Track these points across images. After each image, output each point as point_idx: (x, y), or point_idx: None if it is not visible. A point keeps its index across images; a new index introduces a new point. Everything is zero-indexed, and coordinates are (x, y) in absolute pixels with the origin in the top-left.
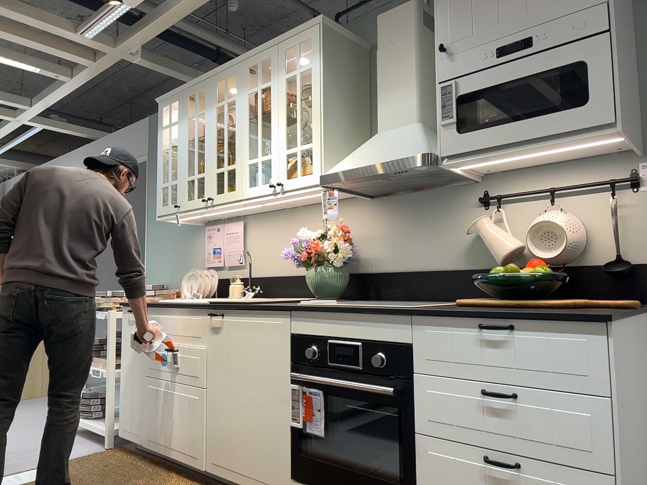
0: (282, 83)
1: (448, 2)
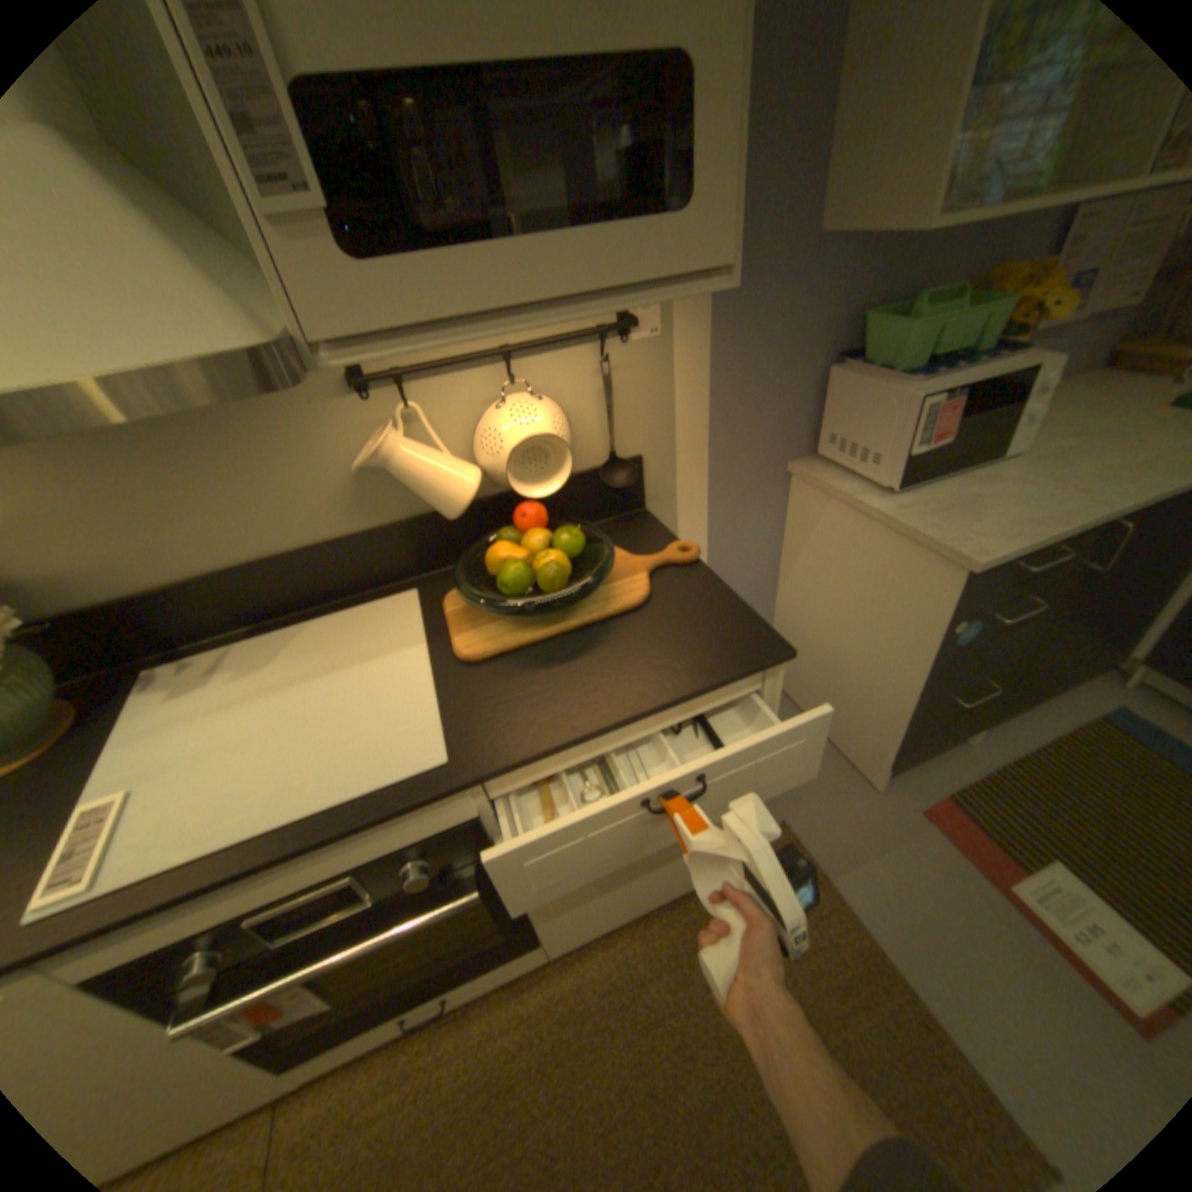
0: None
1: None
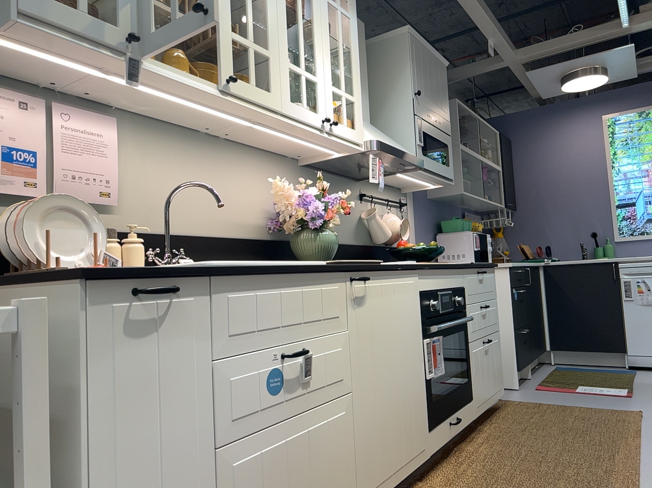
0: (325, 2)
1: (416, 64)
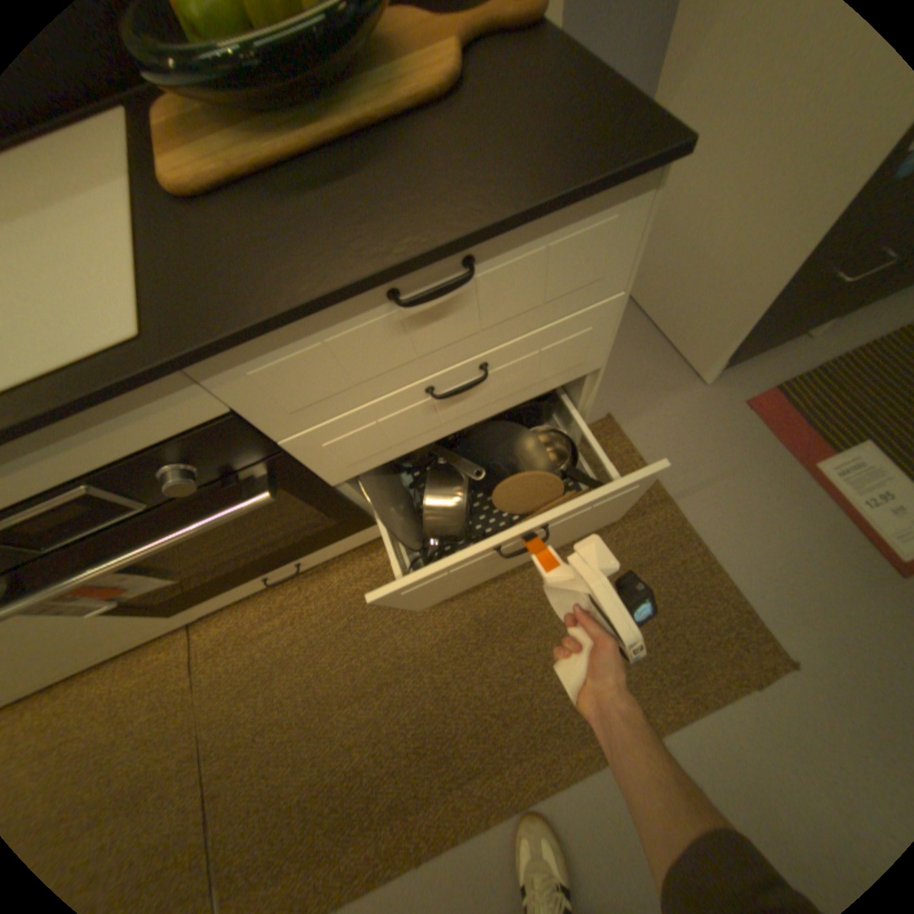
0: None
1: None
